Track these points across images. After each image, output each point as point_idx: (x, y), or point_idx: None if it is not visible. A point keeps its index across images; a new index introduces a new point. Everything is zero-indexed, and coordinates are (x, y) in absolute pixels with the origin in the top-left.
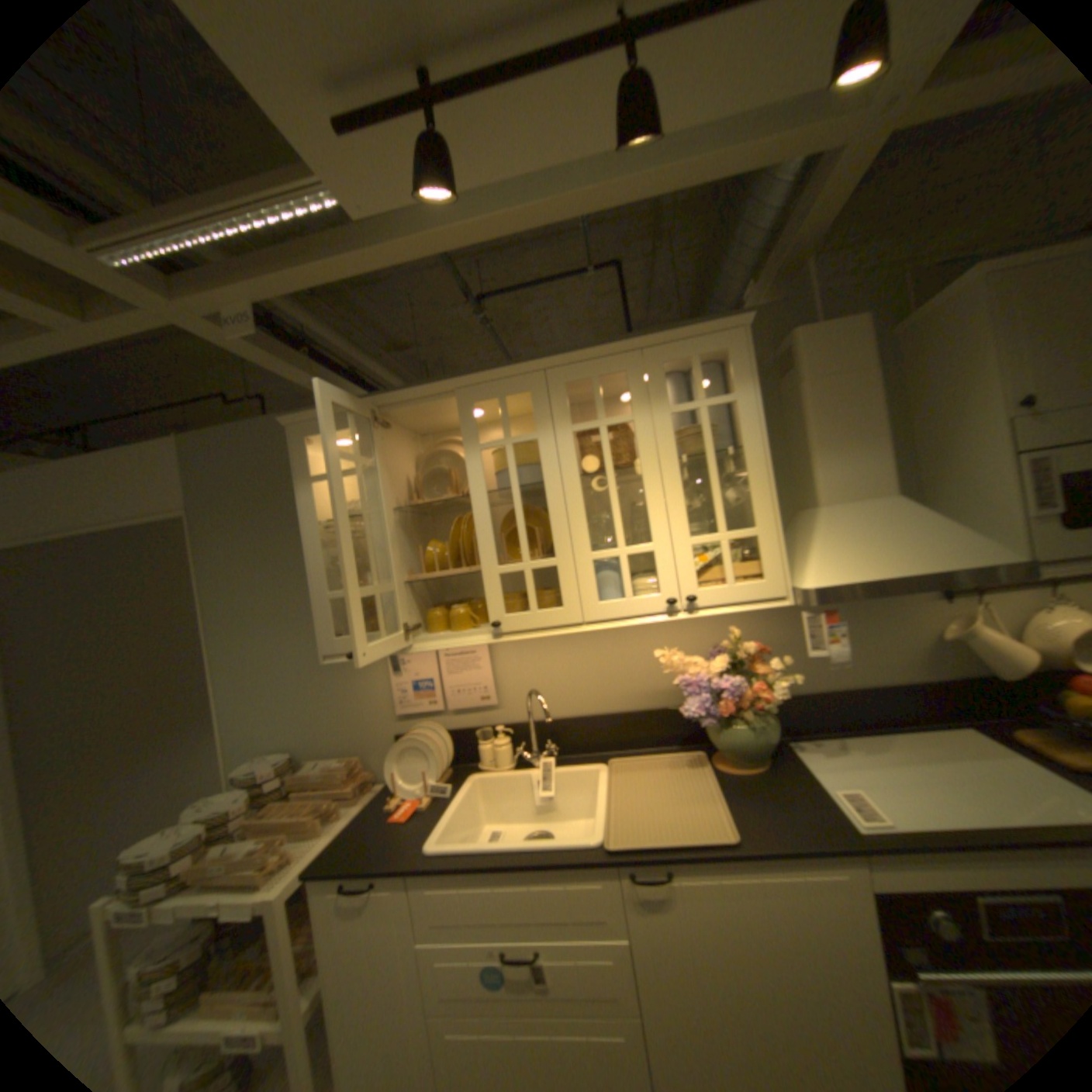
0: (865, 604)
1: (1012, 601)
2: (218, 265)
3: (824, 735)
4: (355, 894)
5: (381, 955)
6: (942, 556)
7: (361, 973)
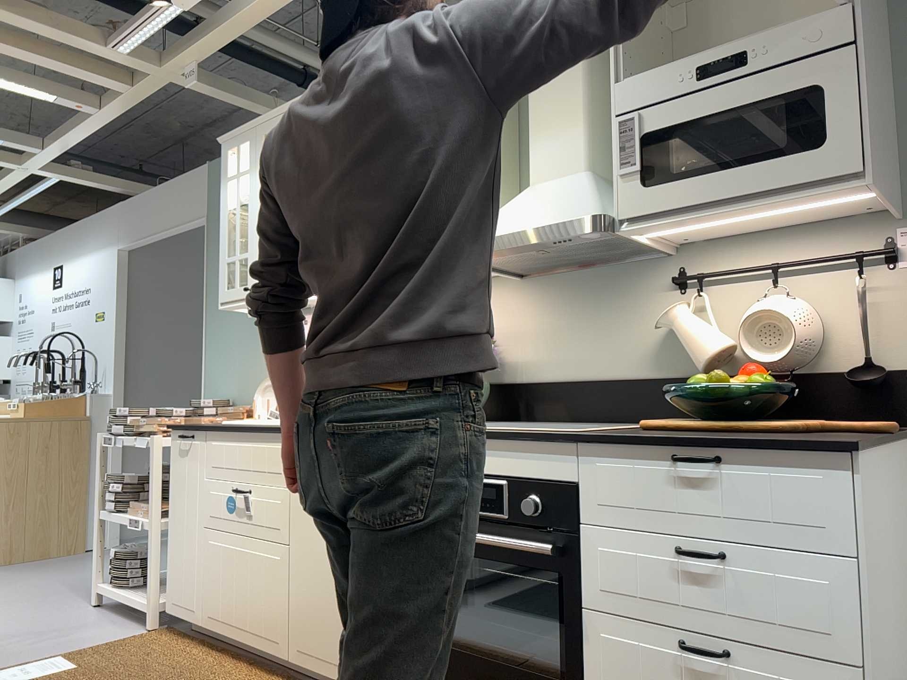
0: (605, 292)
1: (742, 291)
2: (180, 45)
3: (553, 421)
4: (183, 436)
5: (191, 482)
6: (548, 215)
7: (183, 492)
